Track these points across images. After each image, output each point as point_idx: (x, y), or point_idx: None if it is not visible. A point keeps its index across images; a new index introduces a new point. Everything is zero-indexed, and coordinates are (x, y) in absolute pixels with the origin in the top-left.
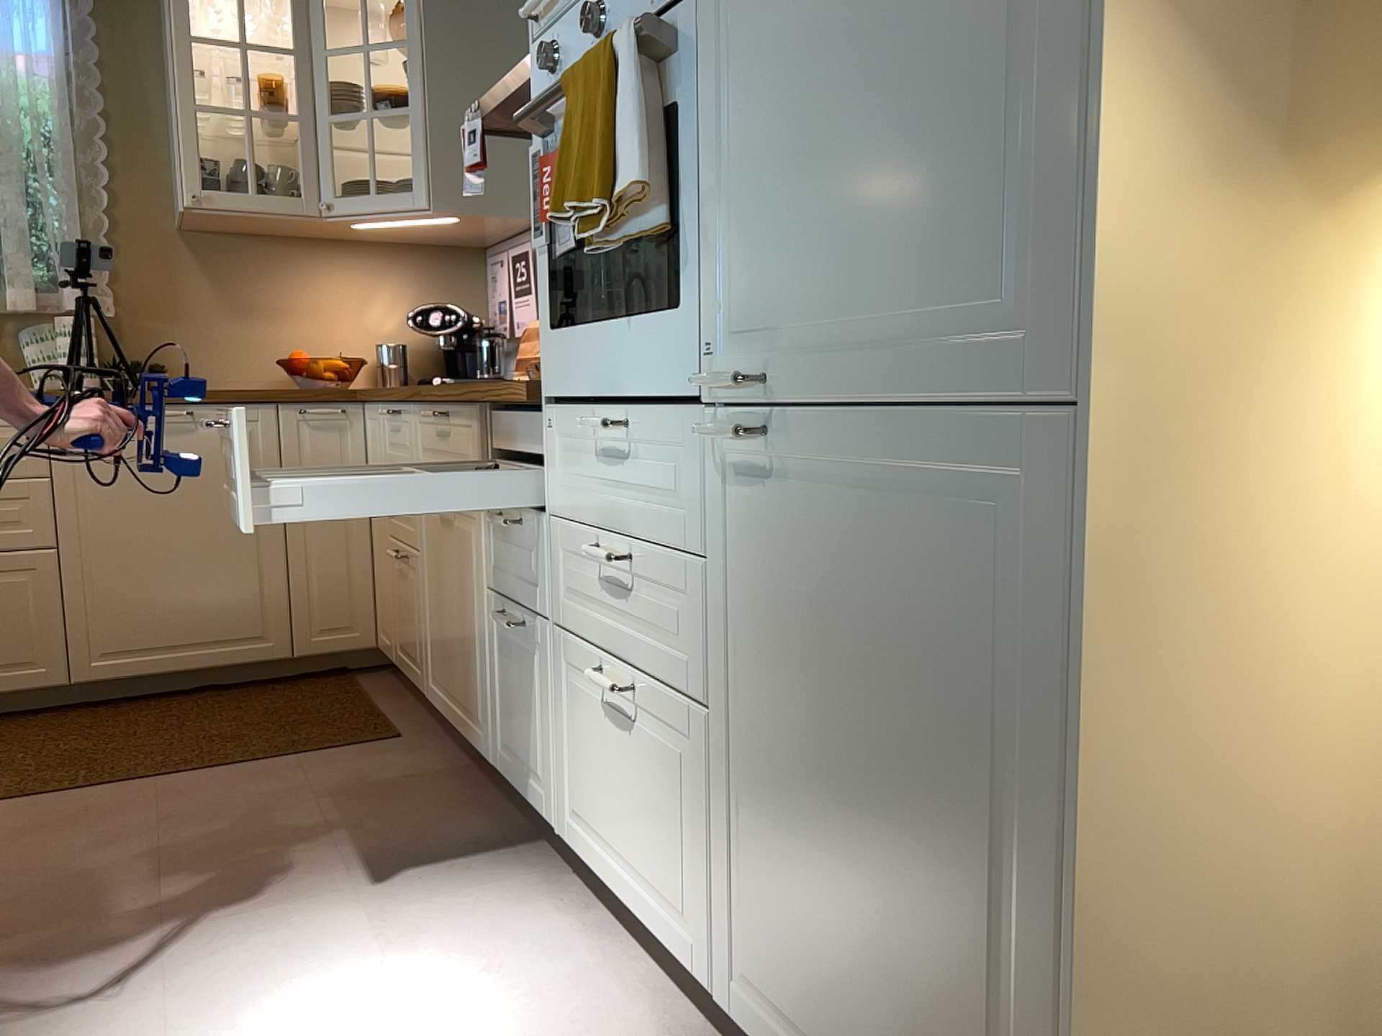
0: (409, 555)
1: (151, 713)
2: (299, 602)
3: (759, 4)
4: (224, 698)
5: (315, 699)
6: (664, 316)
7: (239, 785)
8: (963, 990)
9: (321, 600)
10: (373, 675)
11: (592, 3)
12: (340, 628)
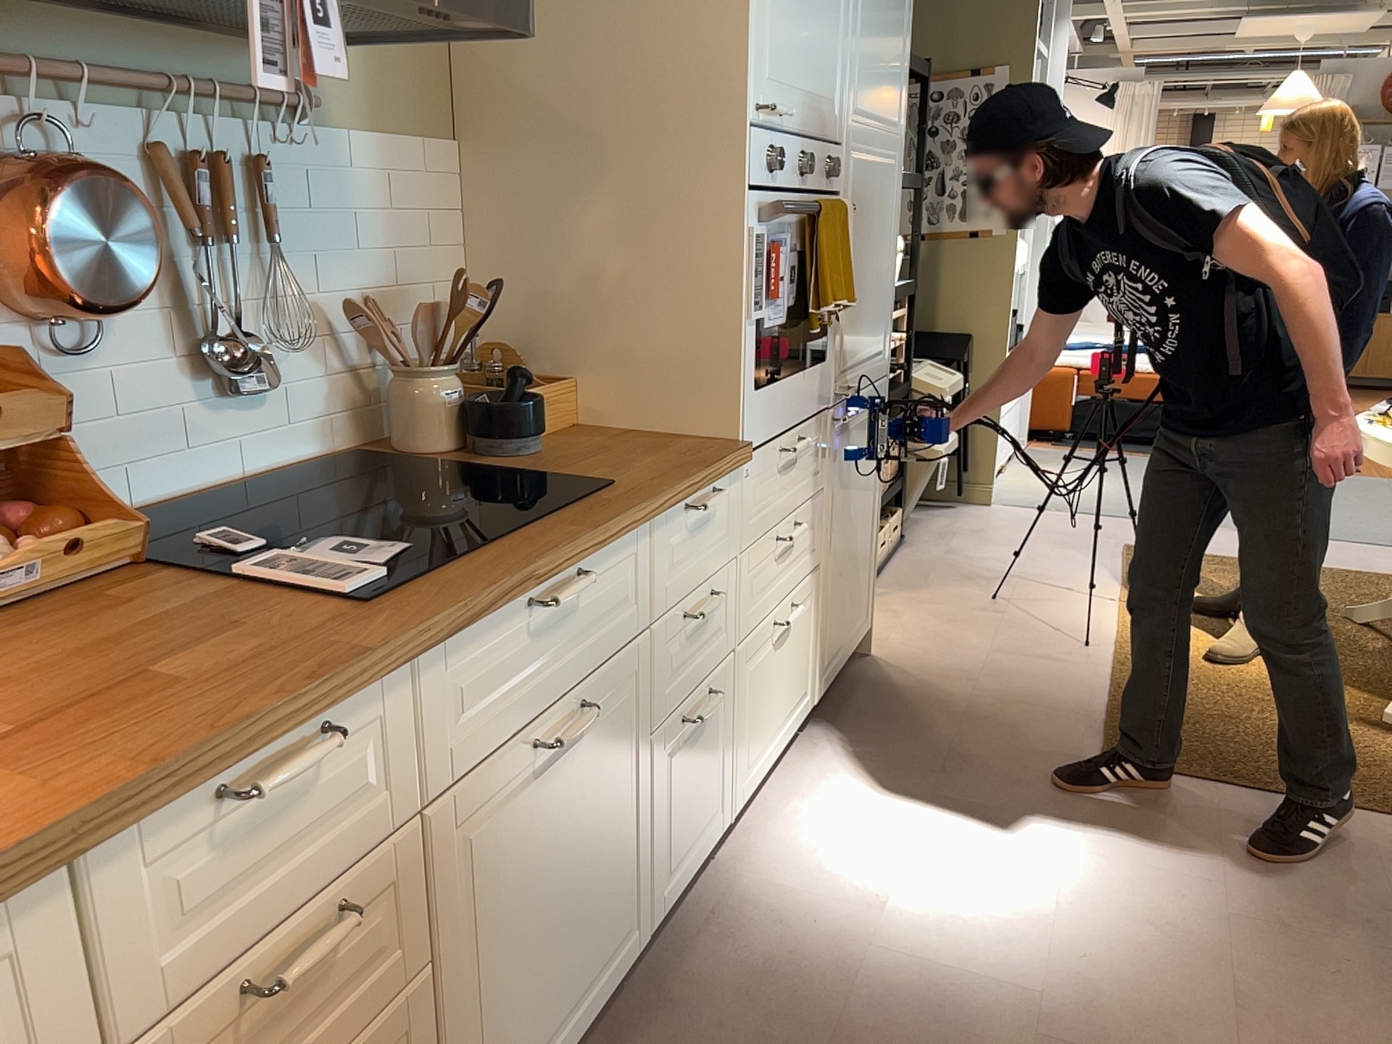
0: (368, 1041)
1: None
2: None
3: (853, 226)
4: None
5: None
6: (808, 367)
7: None
8: (864, 555)
9: None
10: None
11: (795, 151)
12: None
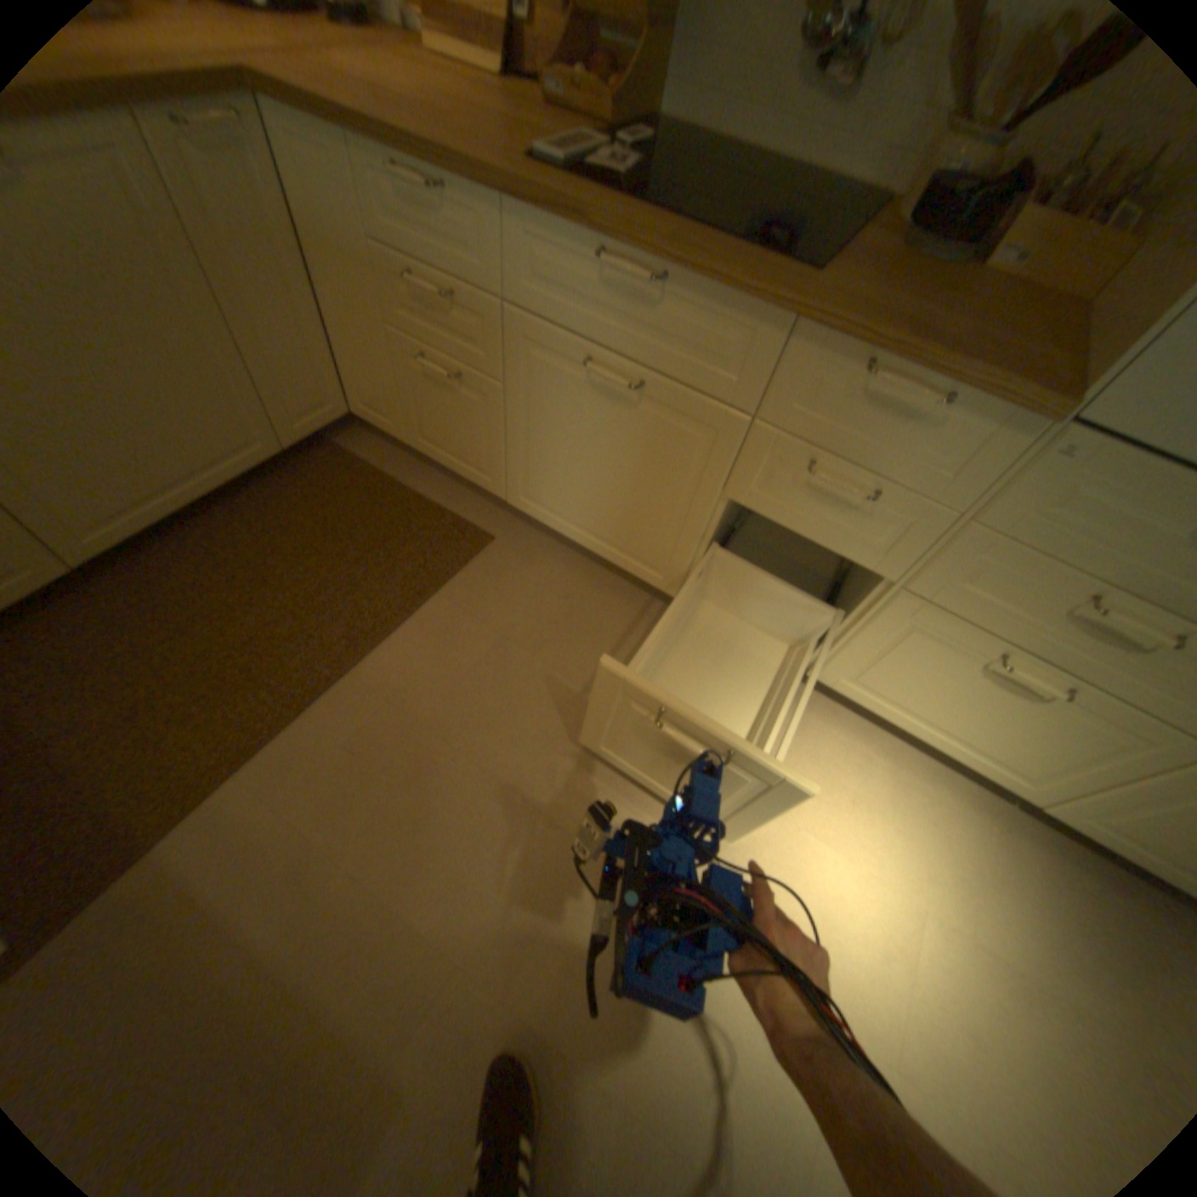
0: (465, 373)
1: (190, 559)
2: (269, 394)
3: None
4: (242, 512)
5: (342, 492)
6: None
7: (433, 649)
8: None
9: (288, 385)
10: (348, 435)
11: None
12: (314, 407)
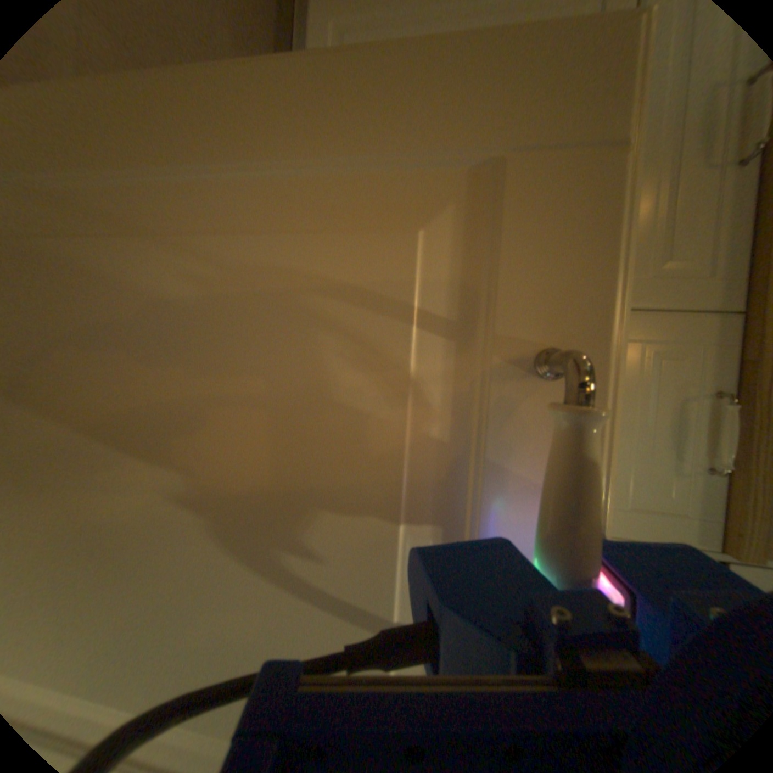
0: None
1: None
2: None
3: None
4: None
5: None
6: None
7: None
8: None
9: None
10: None
11: None
12: None
